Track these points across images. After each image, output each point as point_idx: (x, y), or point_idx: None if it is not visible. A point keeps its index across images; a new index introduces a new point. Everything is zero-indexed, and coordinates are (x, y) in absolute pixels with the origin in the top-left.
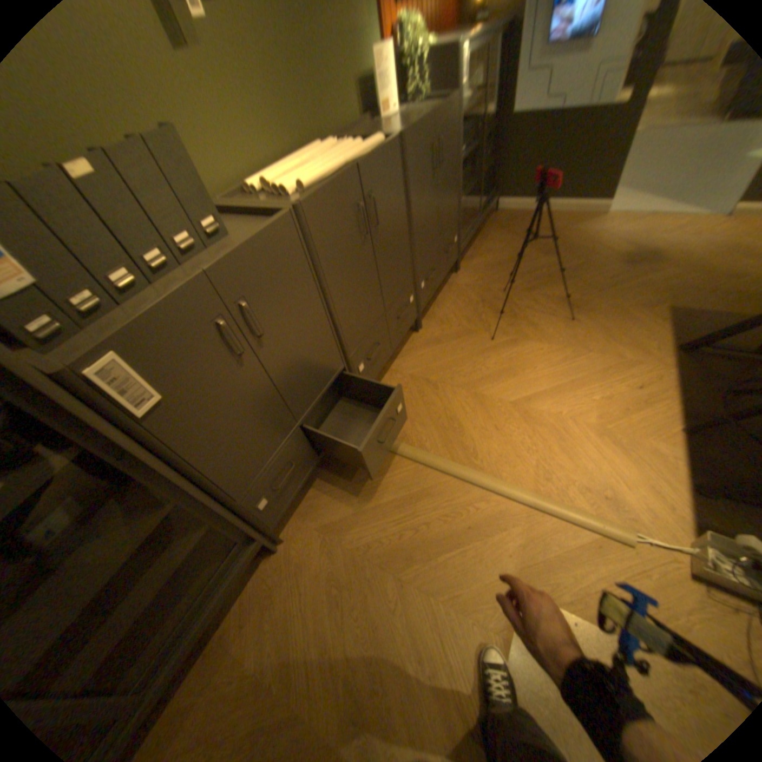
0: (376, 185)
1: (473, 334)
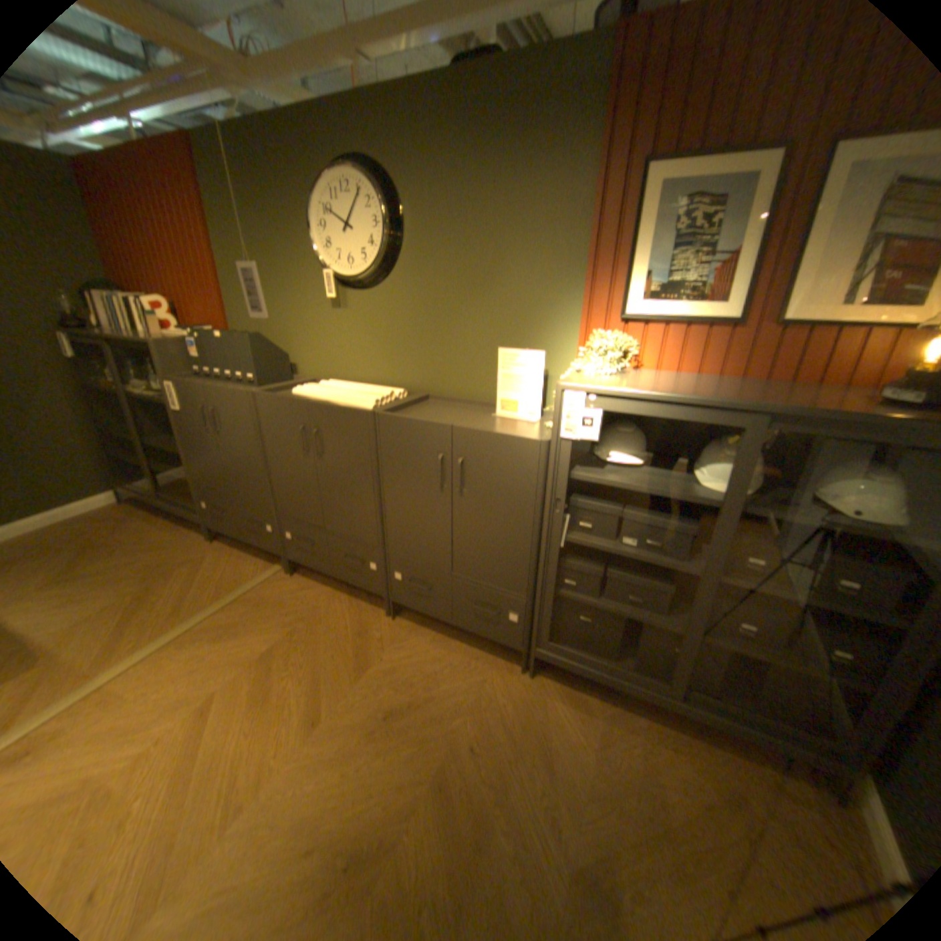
0: (326, 428)
1: (355, 676)
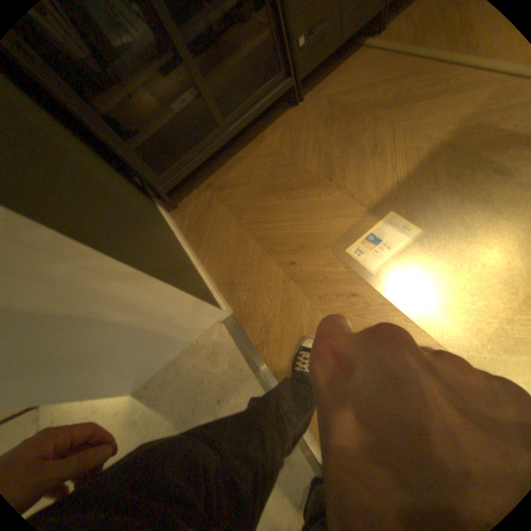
0: None
1: None
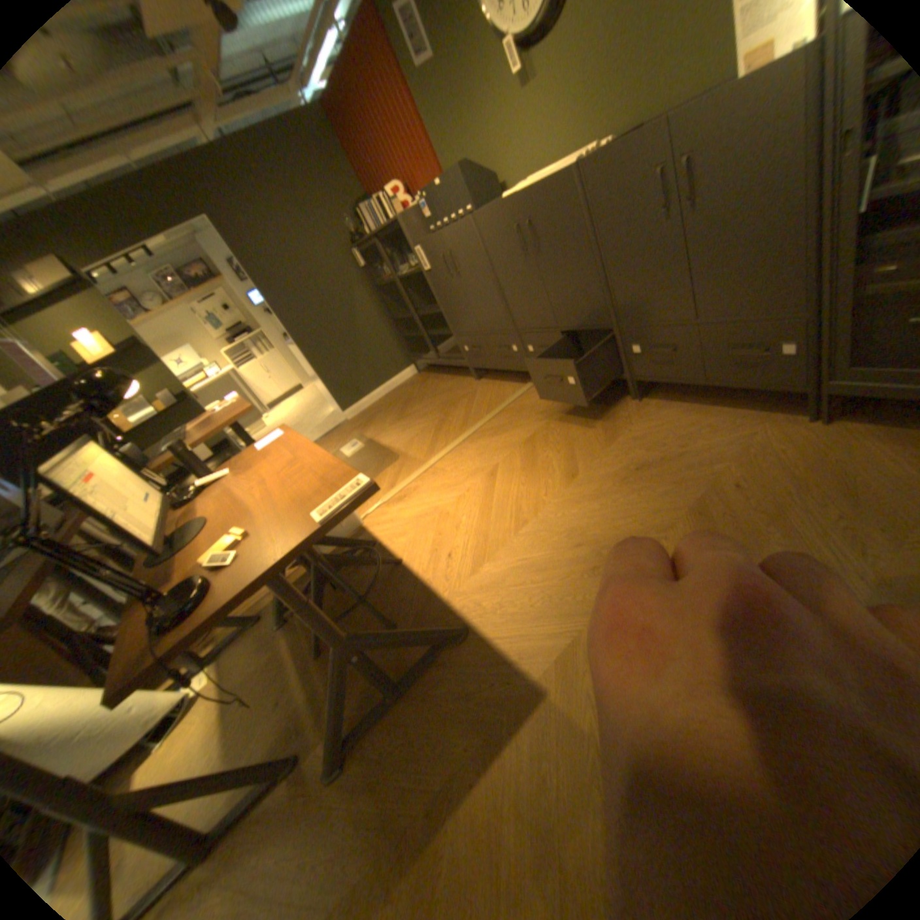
0: (537, 211)
1: (607, 443)
